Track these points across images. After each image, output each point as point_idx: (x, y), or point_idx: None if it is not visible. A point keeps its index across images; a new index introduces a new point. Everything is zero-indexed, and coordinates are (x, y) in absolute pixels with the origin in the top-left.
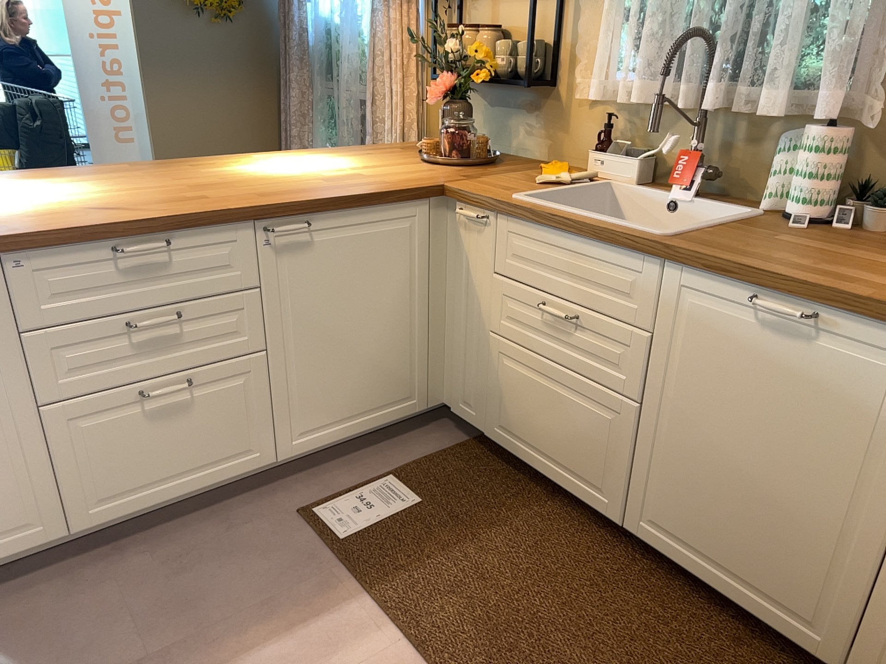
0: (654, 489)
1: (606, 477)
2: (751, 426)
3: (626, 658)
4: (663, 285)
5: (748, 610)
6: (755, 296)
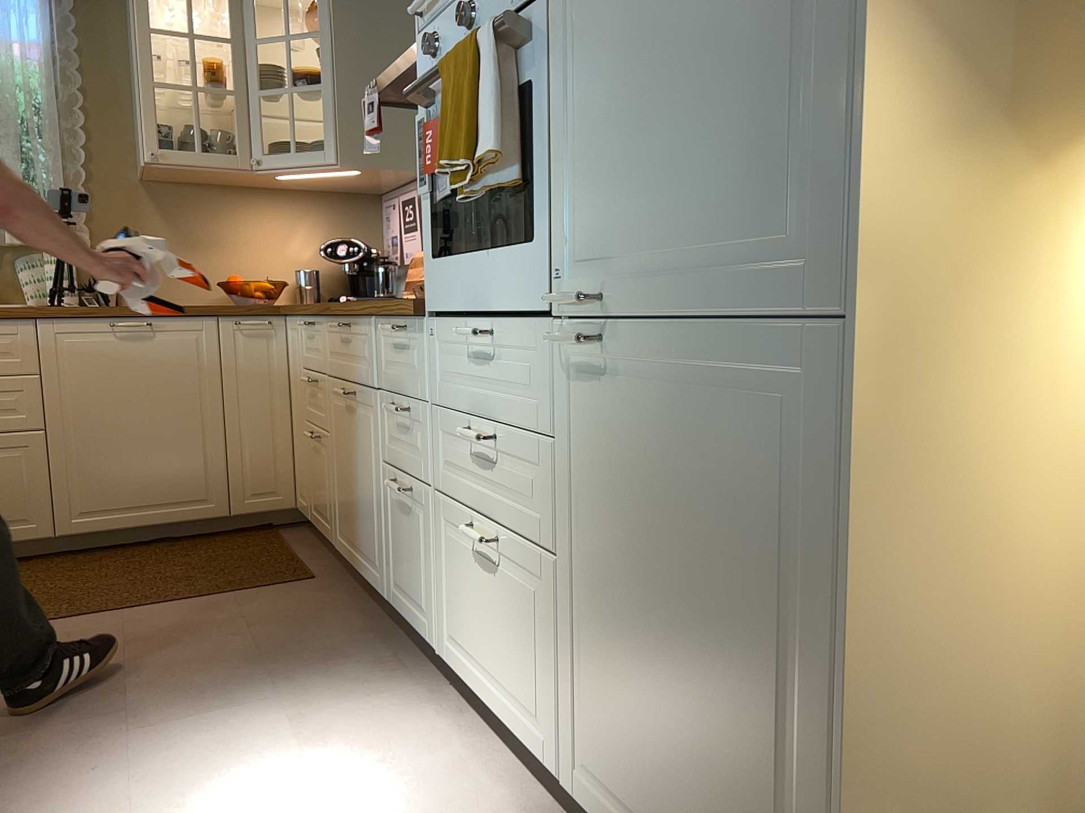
0: (75, 487)
1: (27, 506)
2: (132, 403)
3: (134, 571)
4: (38, 338)
5: (168, 523)
6: (111, 323)
